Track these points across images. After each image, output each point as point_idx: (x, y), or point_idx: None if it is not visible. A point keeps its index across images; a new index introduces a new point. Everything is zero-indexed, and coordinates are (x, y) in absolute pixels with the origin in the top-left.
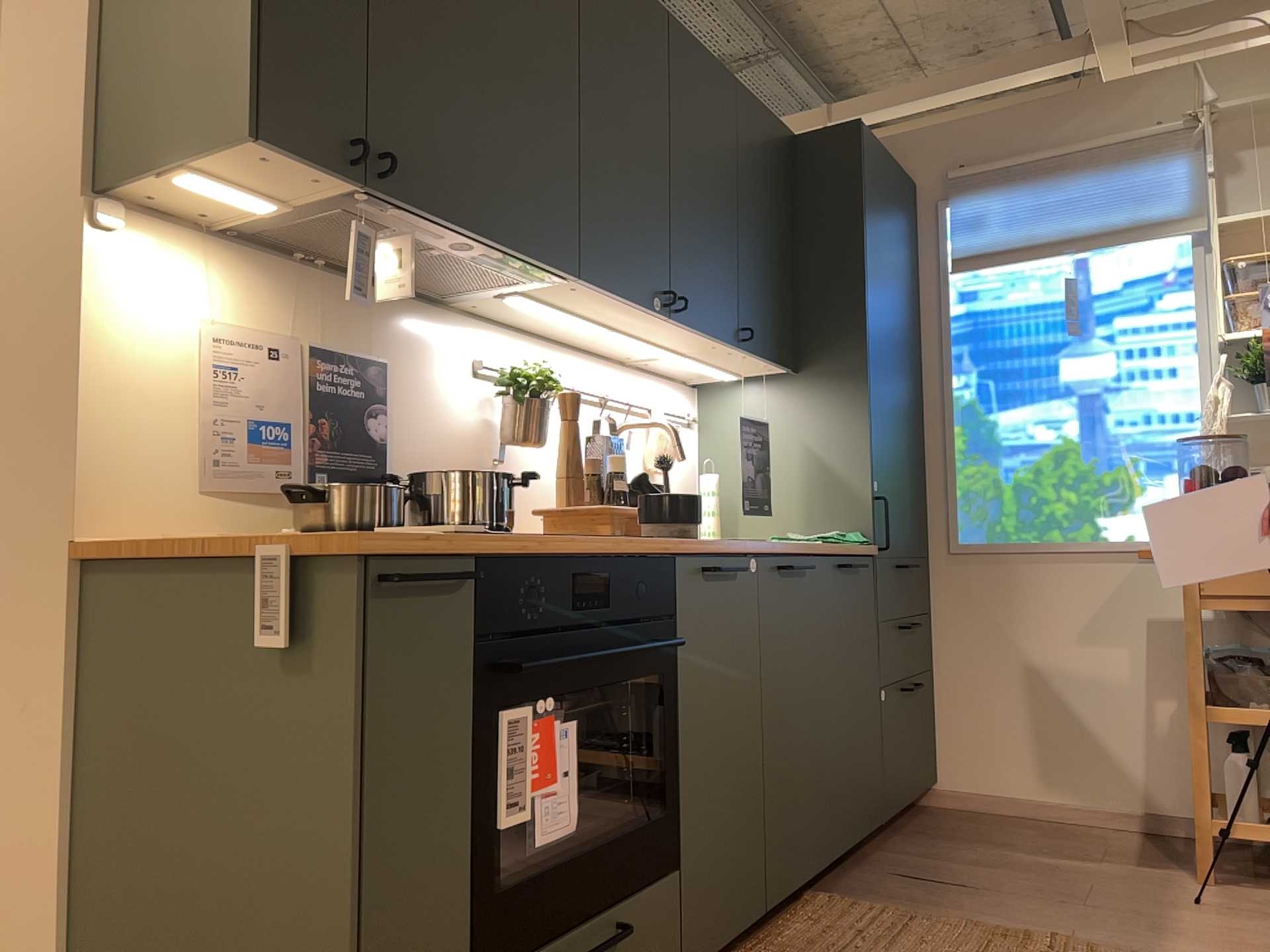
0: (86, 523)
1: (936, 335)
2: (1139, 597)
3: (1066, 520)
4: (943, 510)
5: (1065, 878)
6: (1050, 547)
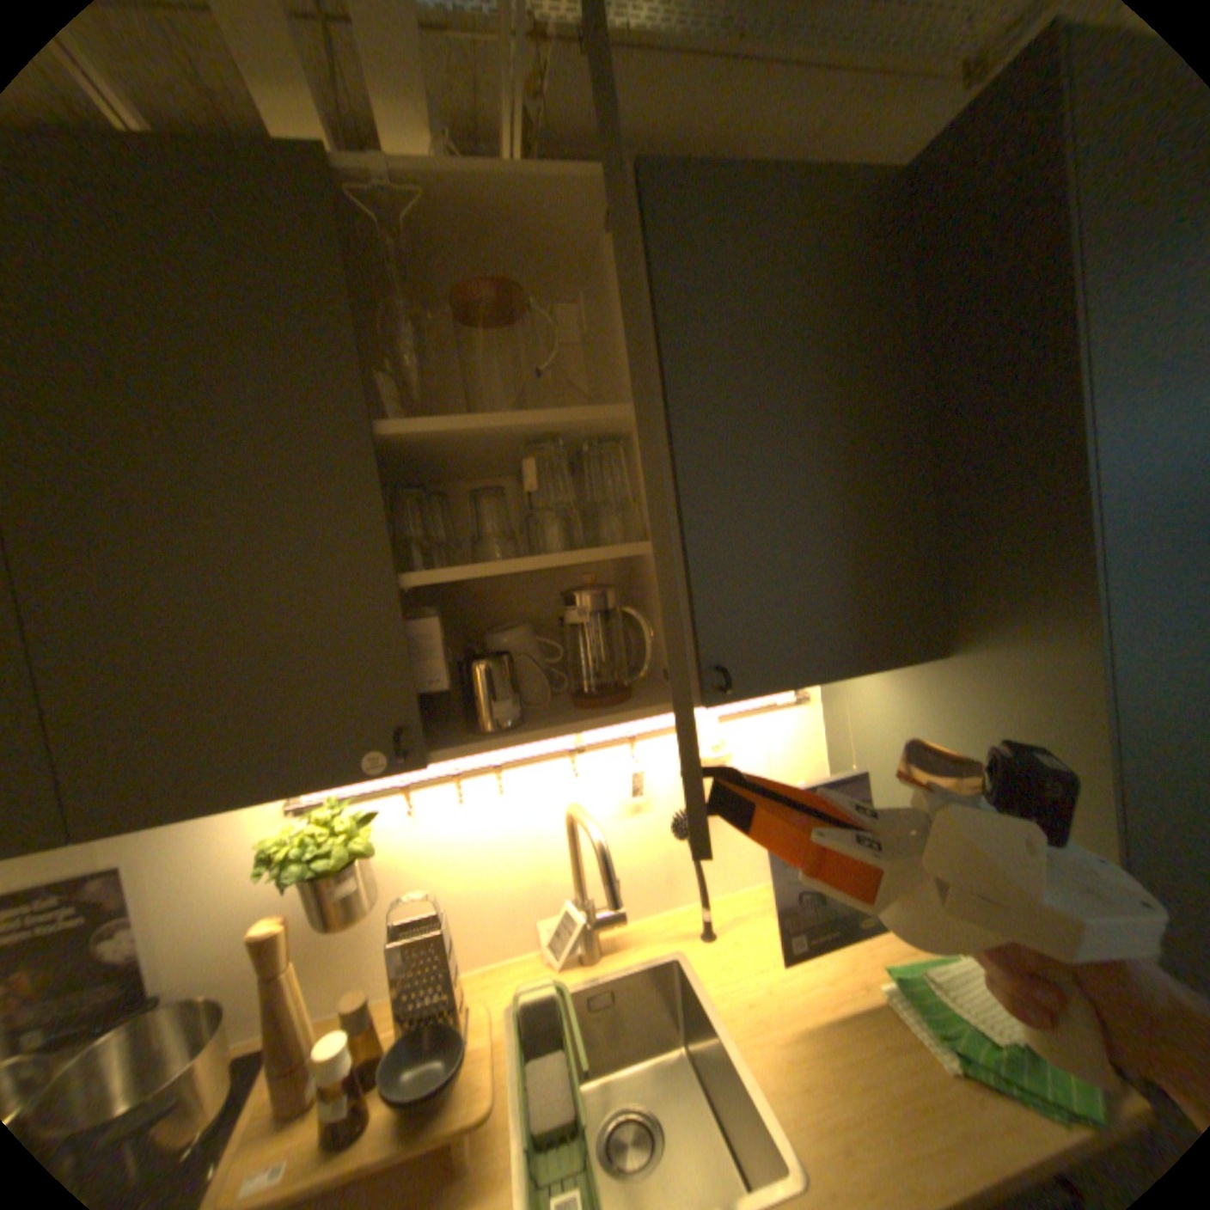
0: None
1: None
2: None
3: None
4: None
5: None
6: None
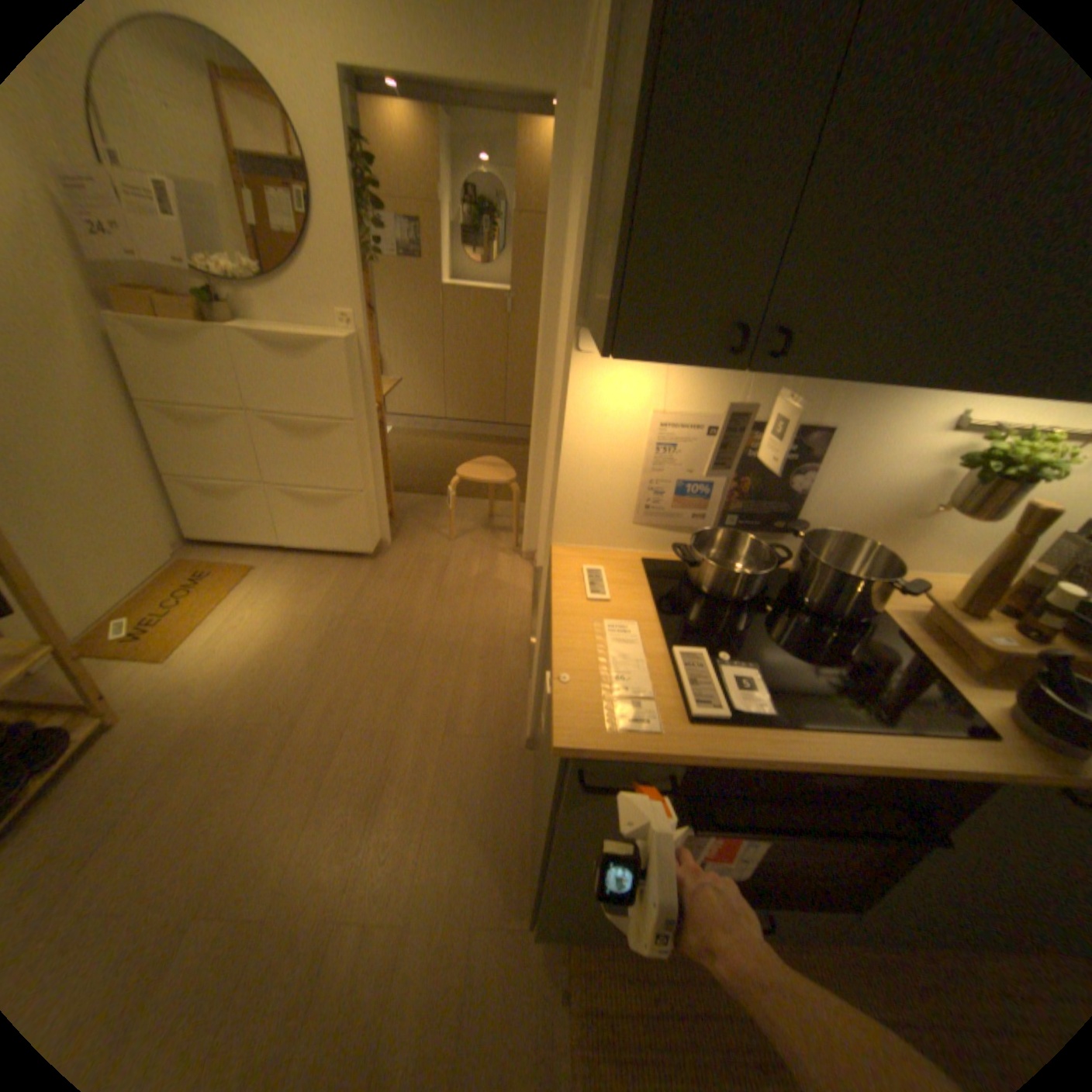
0: (557, 536)
1: None
2: None
3: None
4: None
5: None
6: None
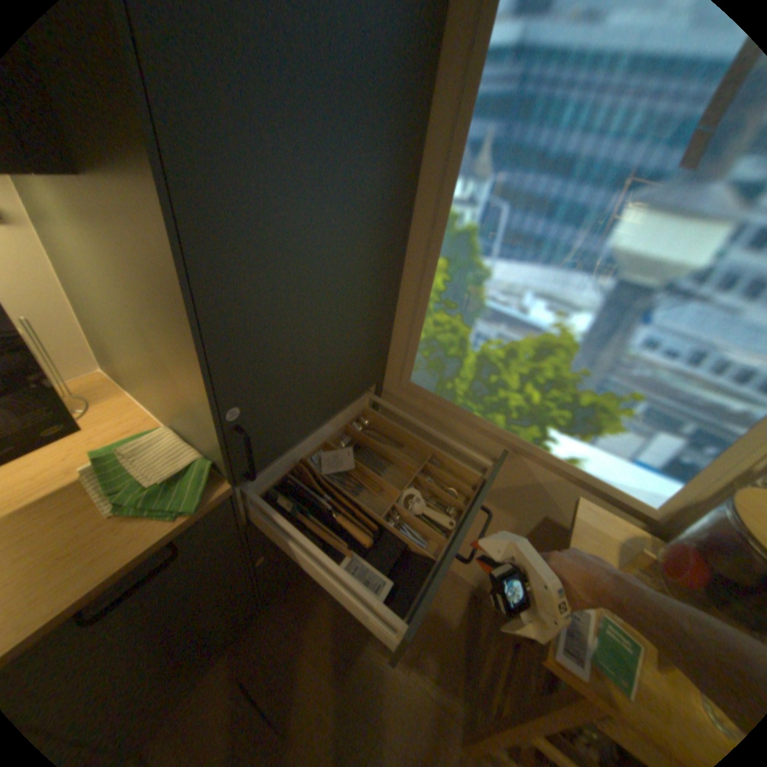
0: None
1: (460, 87)
2: (550, 501)
3: (518, 413)
4: (406, 343)
5: (366, 714)
6: (490, 428)
